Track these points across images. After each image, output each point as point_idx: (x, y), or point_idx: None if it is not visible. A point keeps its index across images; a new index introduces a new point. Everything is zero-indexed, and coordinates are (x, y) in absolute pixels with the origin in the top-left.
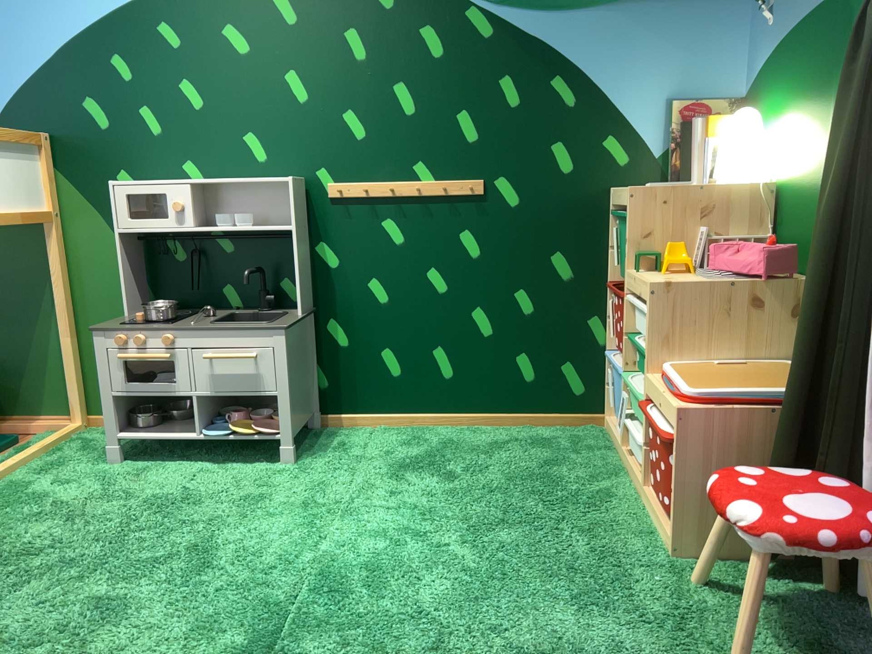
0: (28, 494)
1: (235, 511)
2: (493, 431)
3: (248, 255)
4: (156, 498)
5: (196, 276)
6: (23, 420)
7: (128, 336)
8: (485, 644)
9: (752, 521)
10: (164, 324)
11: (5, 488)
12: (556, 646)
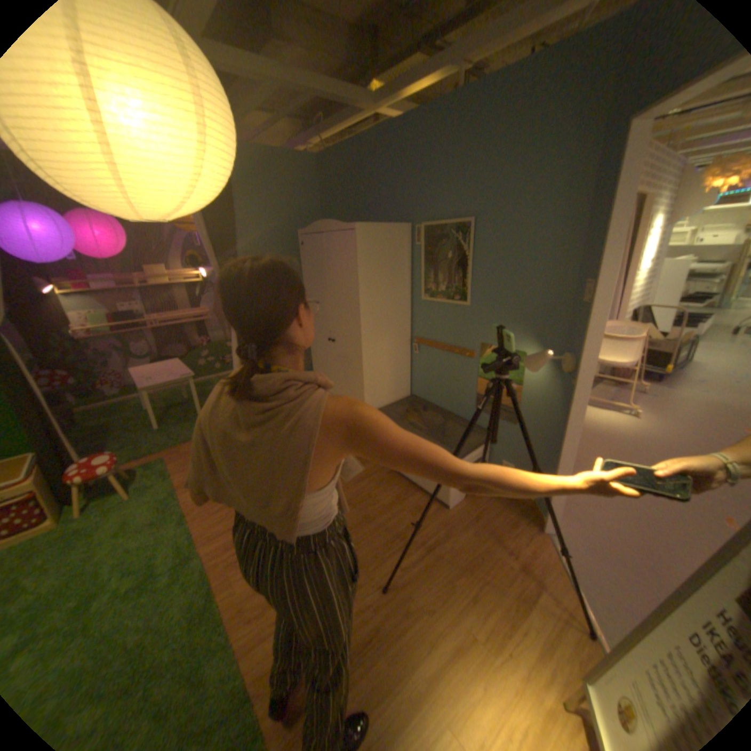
0: None
1: None
2: None
3: None
4: None
5: None
6: None
7: None
8: (117, 547)
9: (103, 471)
10: None
11: None
12: (117, 533)
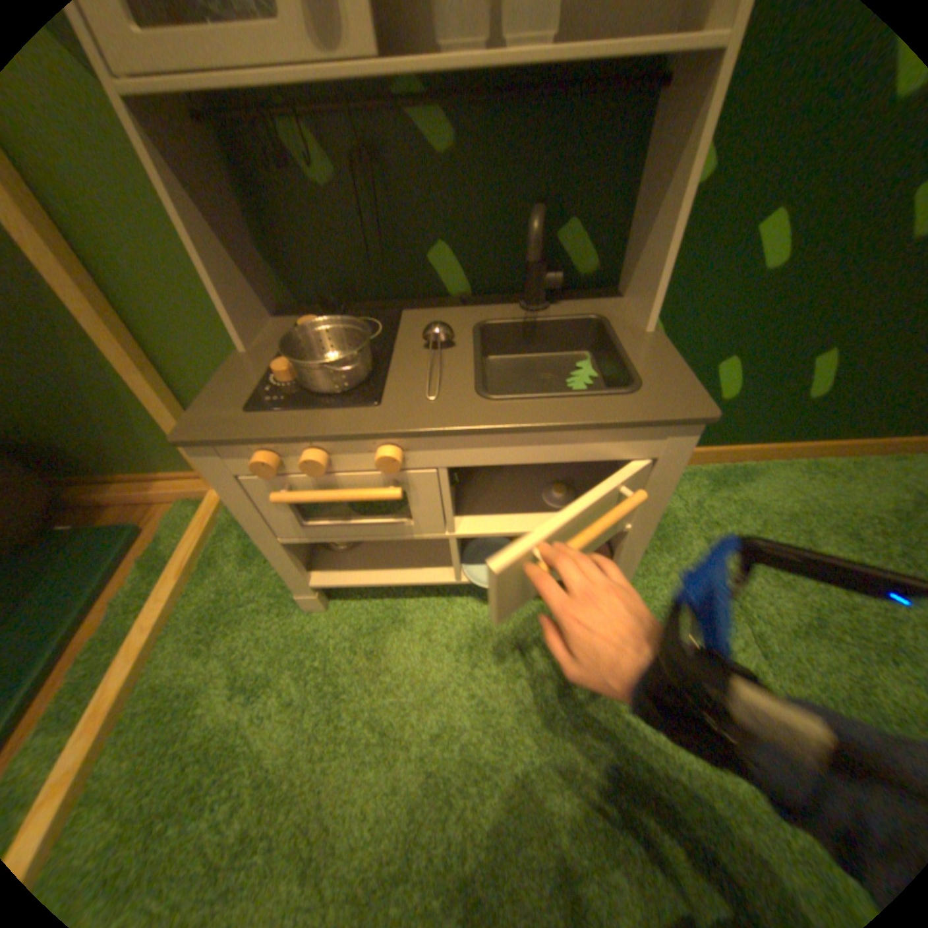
0: (196, 738)
1: (626, 804)
2: (857, 468)
3: (496, 158)
4: (441, 743)
5: (367, 226)
6: (133, 482)
7: (284, 452)
8: None
9: None
10: (366, 406)
11: (149, 713)
12: None
